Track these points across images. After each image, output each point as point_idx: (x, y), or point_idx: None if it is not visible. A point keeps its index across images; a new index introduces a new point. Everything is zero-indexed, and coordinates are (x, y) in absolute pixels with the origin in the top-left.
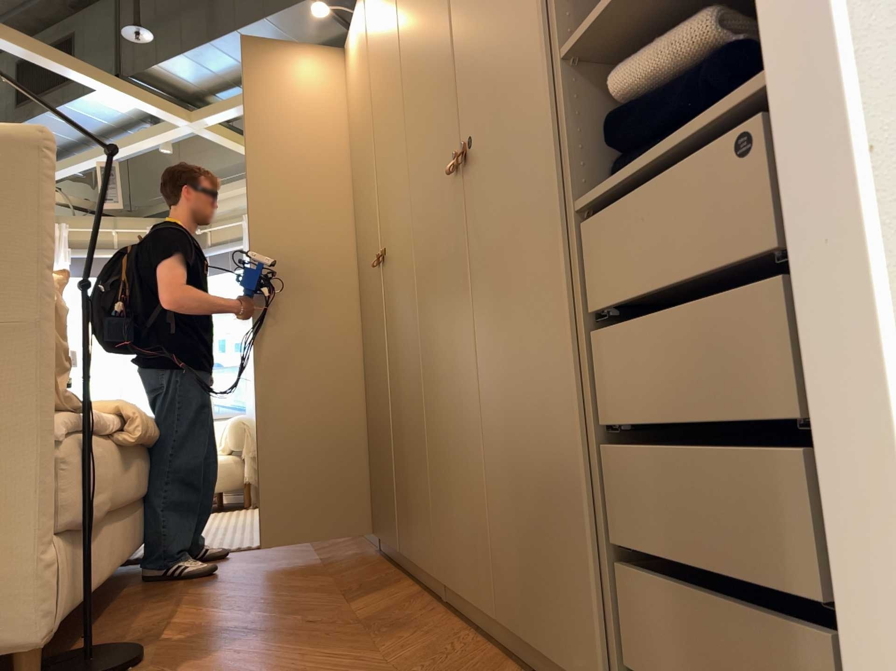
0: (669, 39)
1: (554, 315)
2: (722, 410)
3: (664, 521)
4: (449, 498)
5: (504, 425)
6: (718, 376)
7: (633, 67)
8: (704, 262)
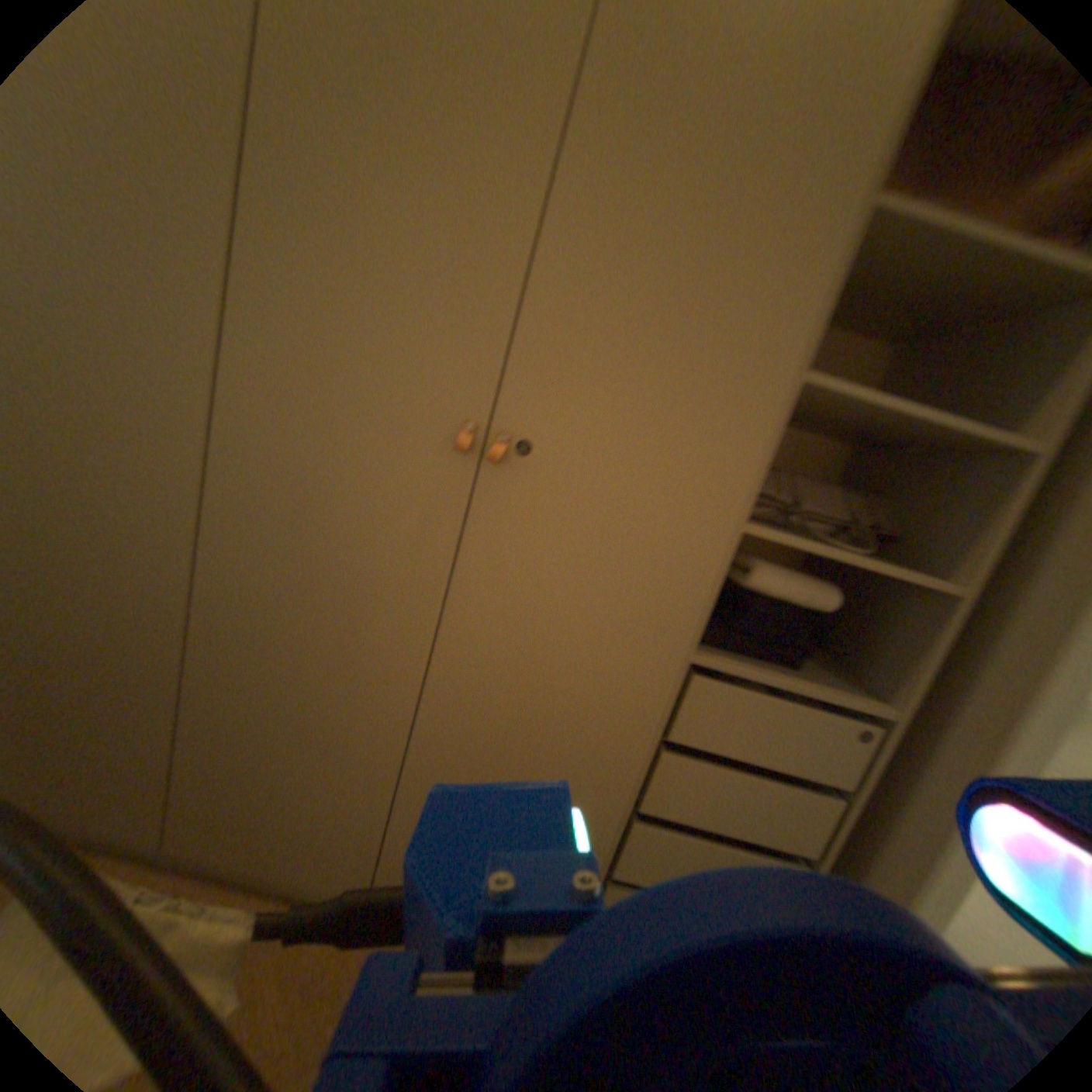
0: (792, 577)
1: (600, 720)
2: (745, 836)
3: (657, 874)
4: (220, 782)
5: (438, 760)
6: (752, 821)
7: (759, 571)
8: (779, 764)
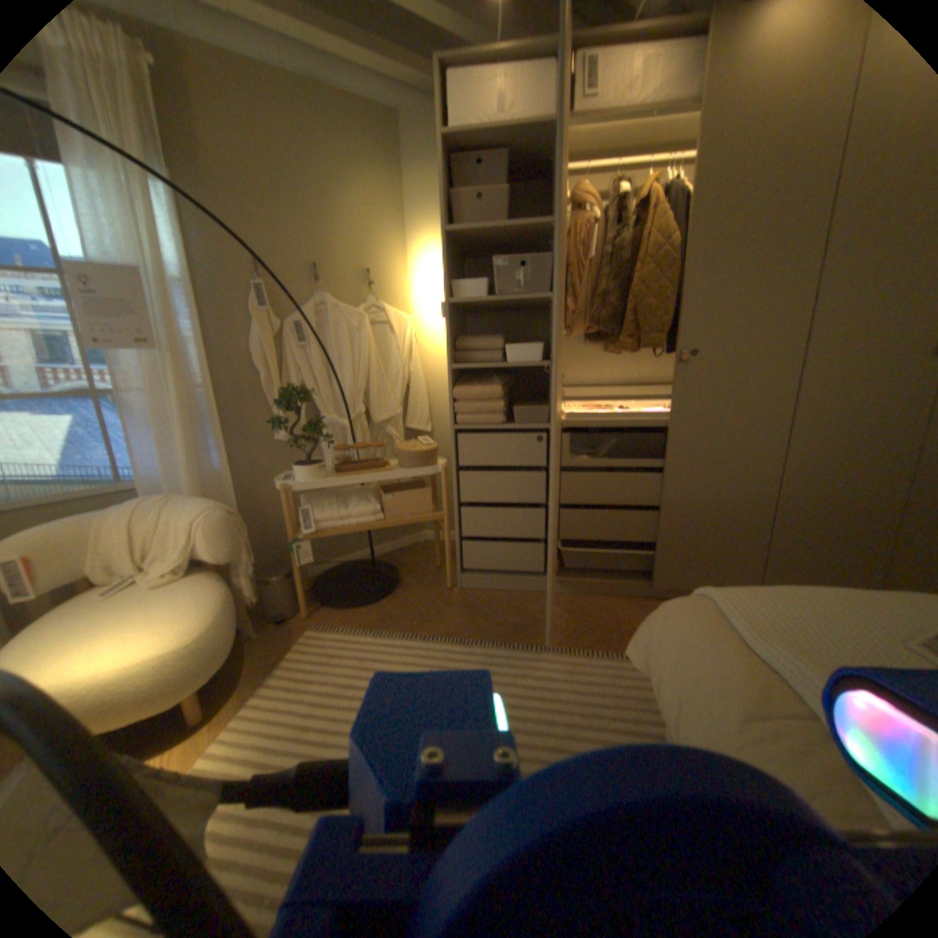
0: None
1: None
2: None
3: None
4: None
5: None
6: None
7: None
8: None
